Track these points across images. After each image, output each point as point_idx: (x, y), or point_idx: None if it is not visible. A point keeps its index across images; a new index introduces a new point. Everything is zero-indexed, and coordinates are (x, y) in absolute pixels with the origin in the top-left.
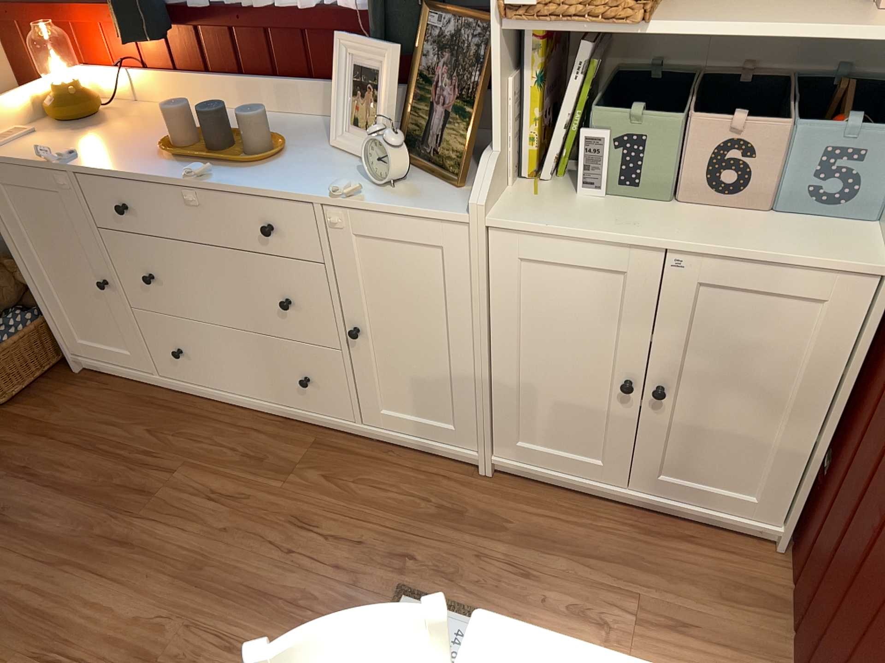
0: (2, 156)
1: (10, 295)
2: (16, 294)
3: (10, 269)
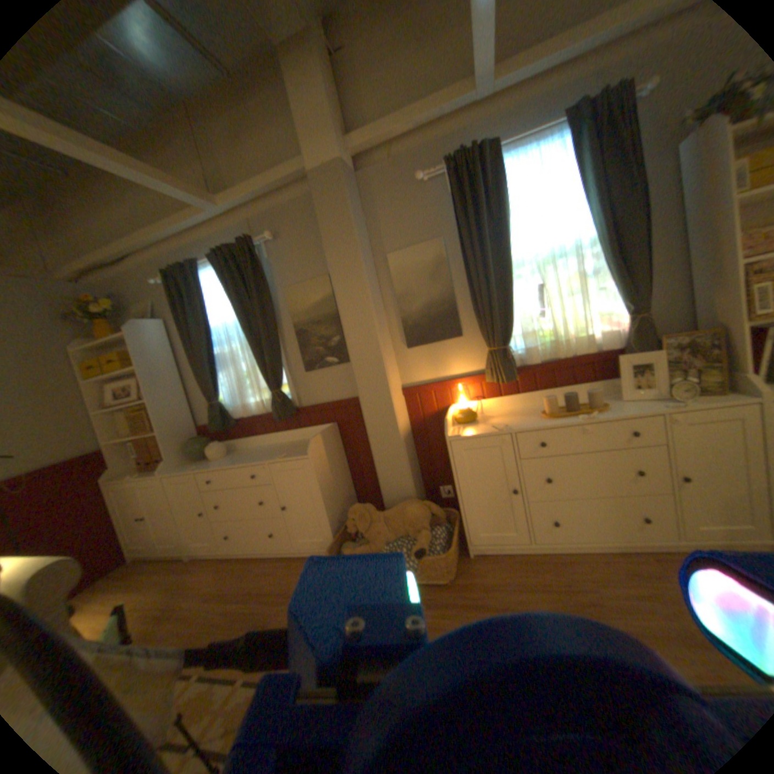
0: (460, 433)
1: (426, 518)
2: (427, 517)
3: (421, 504)
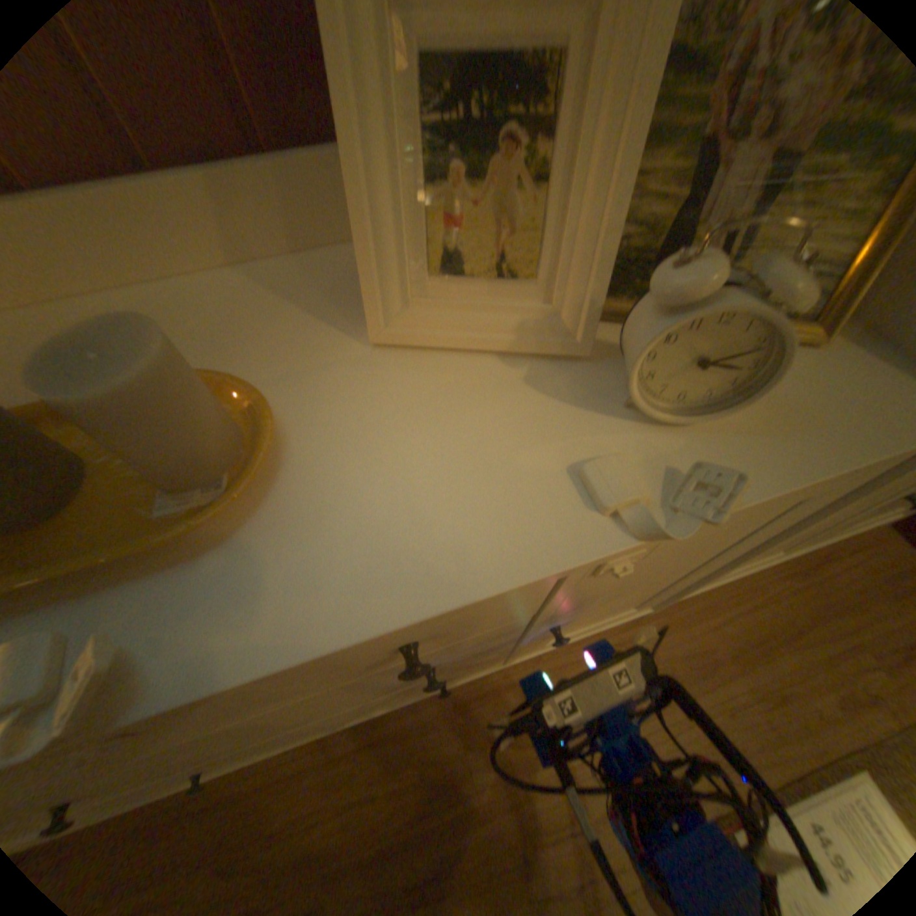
0: None
1: None
2: None
3: None
